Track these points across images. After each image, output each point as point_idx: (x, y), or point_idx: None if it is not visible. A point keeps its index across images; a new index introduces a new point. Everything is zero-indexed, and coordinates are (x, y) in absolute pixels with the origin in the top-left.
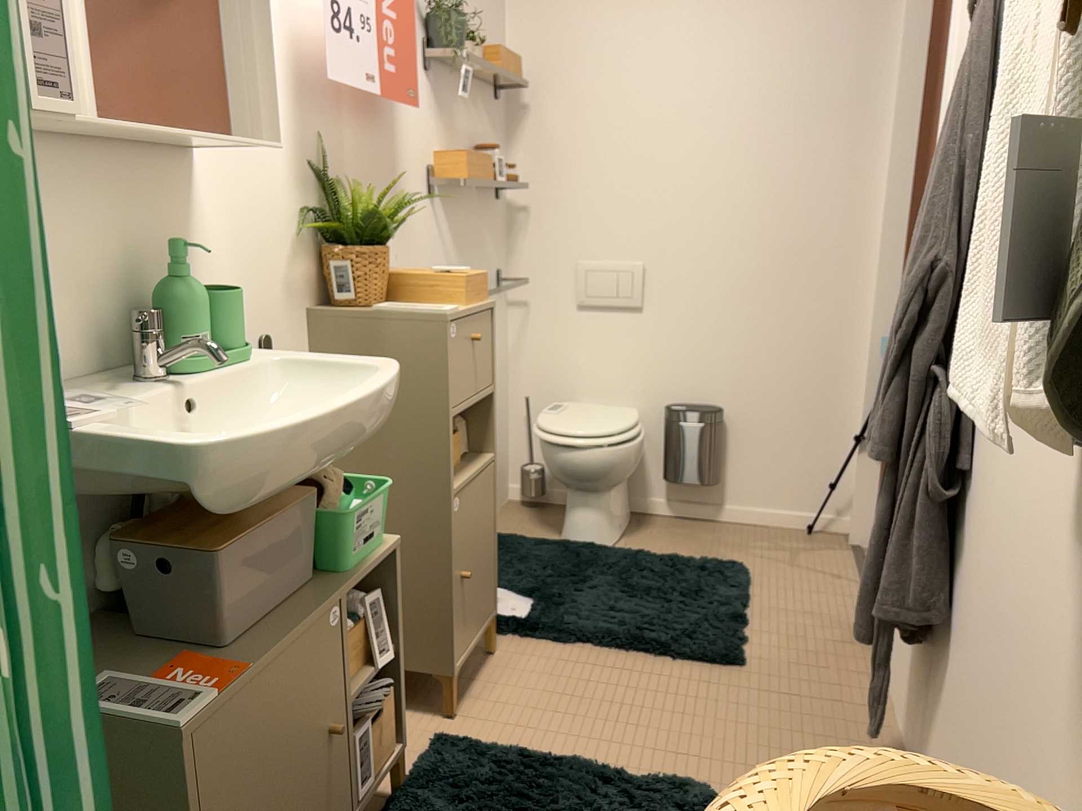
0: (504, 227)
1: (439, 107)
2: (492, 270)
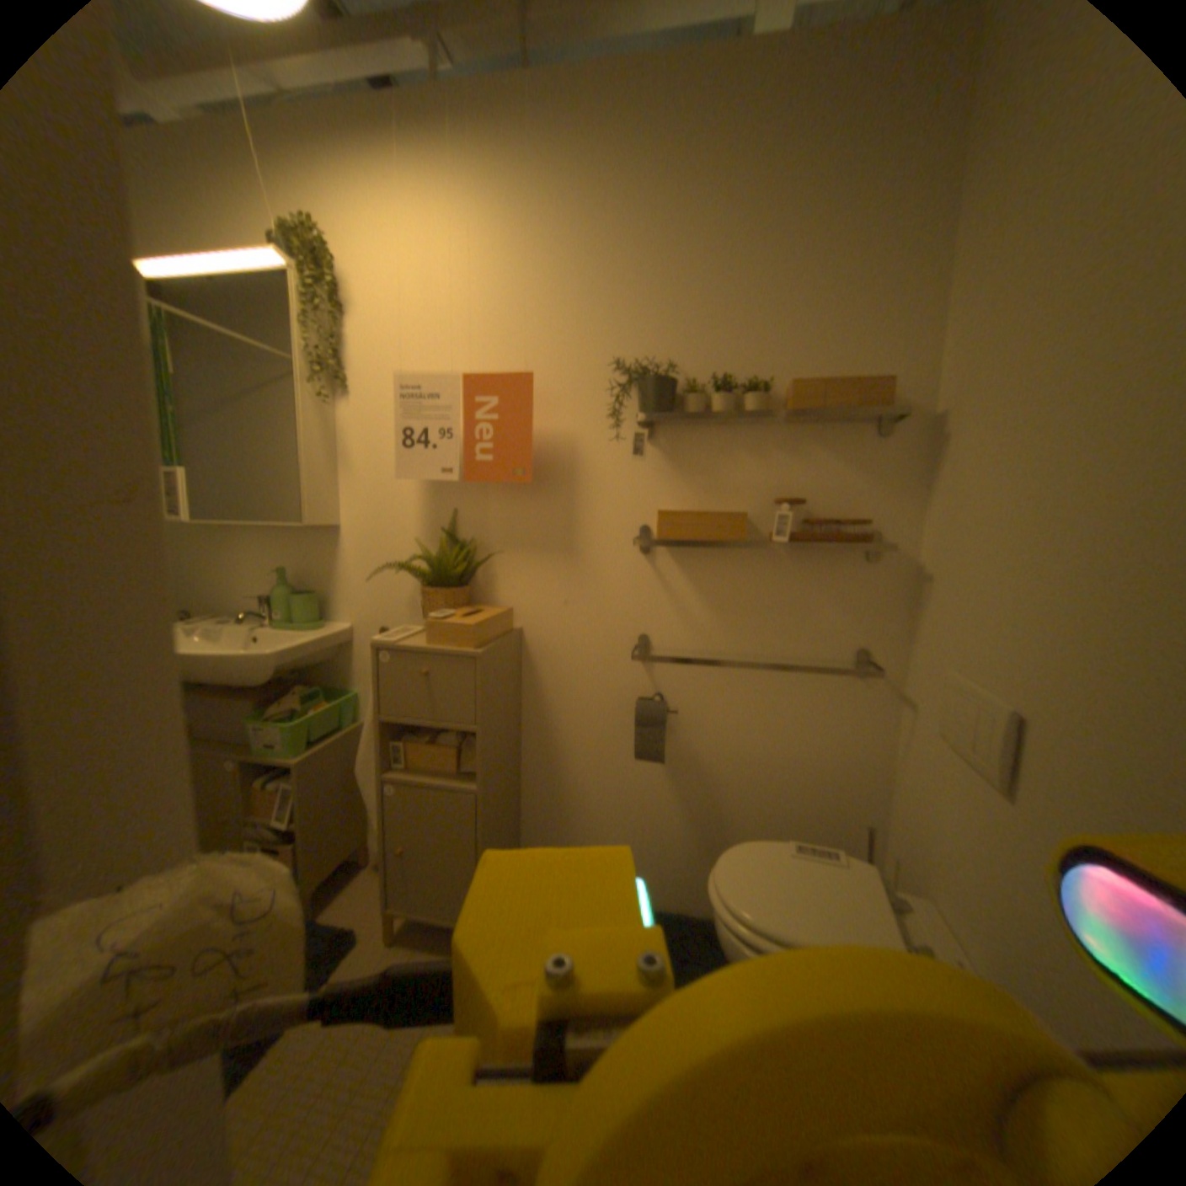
0: (900, 594)
1: (675, 463)
2: (837, 644)
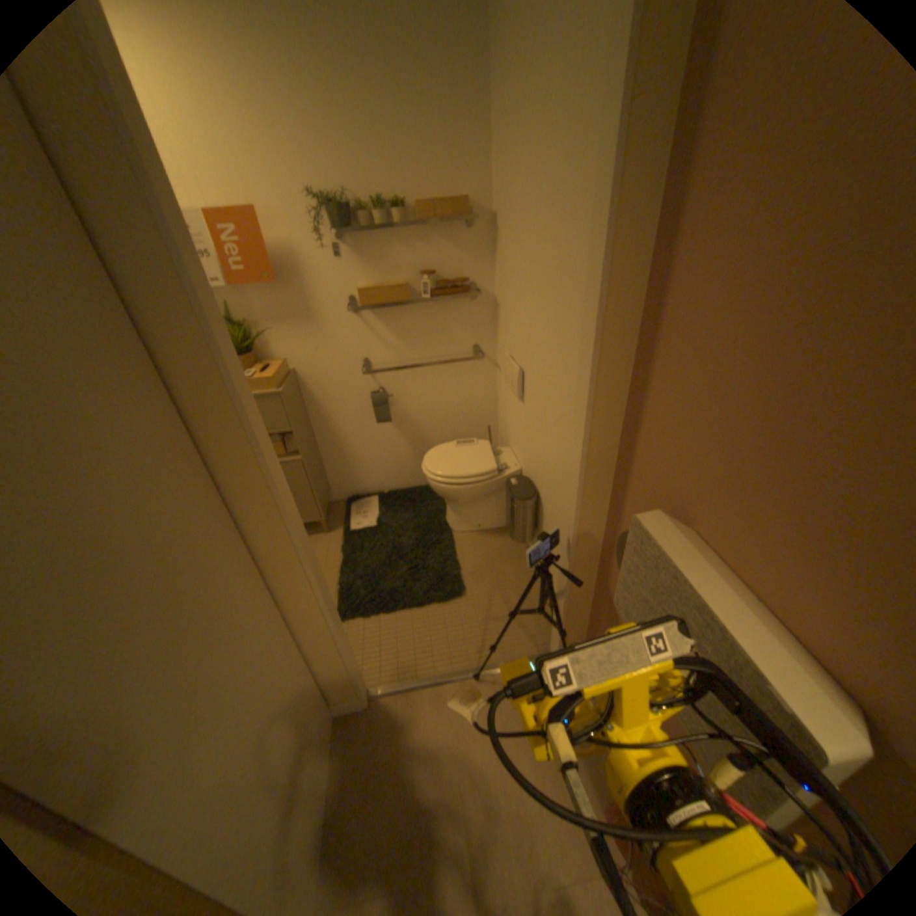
0: (487, 317)
1: (360, 257)
2: (463, 347)
